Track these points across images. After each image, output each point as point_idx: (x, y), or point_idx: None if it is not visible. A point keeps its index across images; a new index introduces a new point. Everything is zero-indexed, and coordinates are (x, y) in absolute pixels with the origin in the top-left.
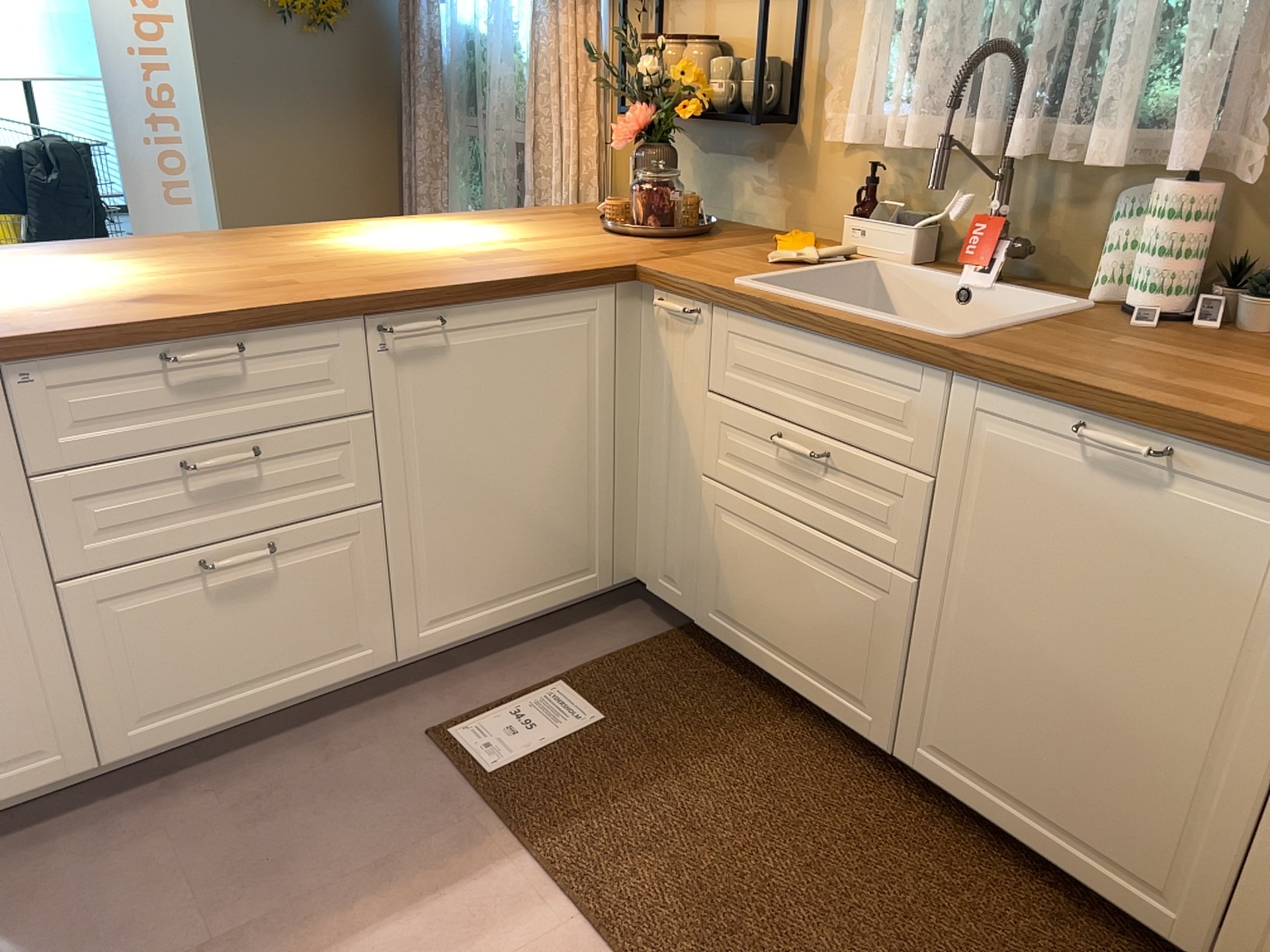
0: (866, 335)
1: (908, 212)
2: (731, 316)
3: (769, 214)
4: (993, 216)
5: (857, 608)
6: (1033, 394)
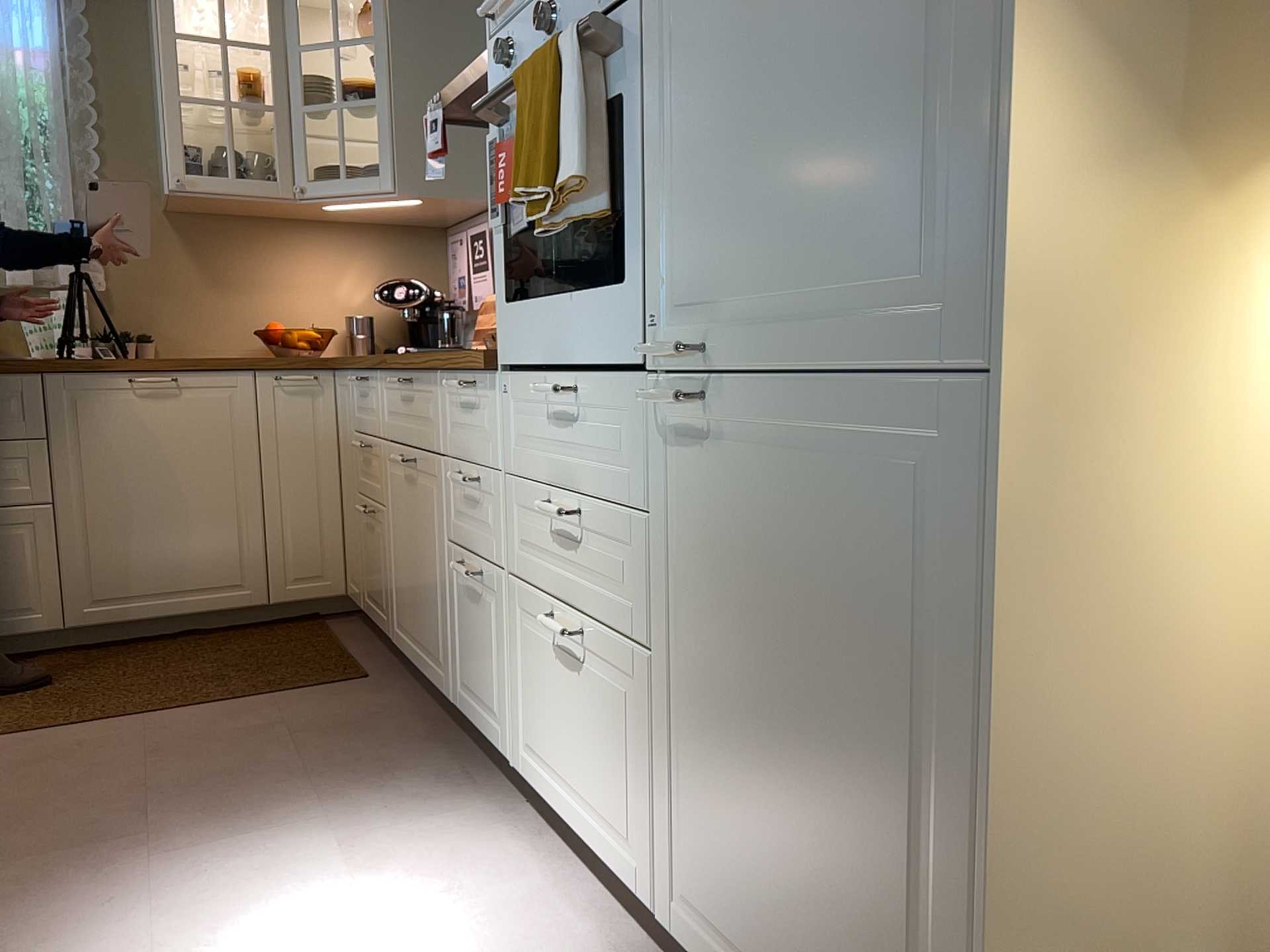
0: None
1: None
2: None
3: None
4: None
5: (7, 547)
6: (100, 370)
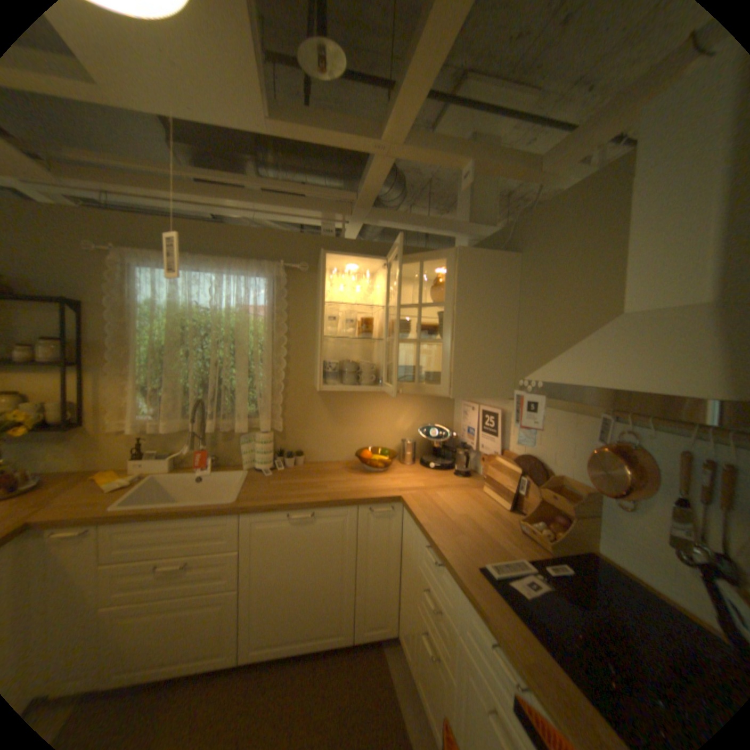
0: (200, 512)
1: (157, 452)
2: (113, 526)
3: (69, 464)
4: (203, 450)
5: (210, 617)
6: (271, 511)
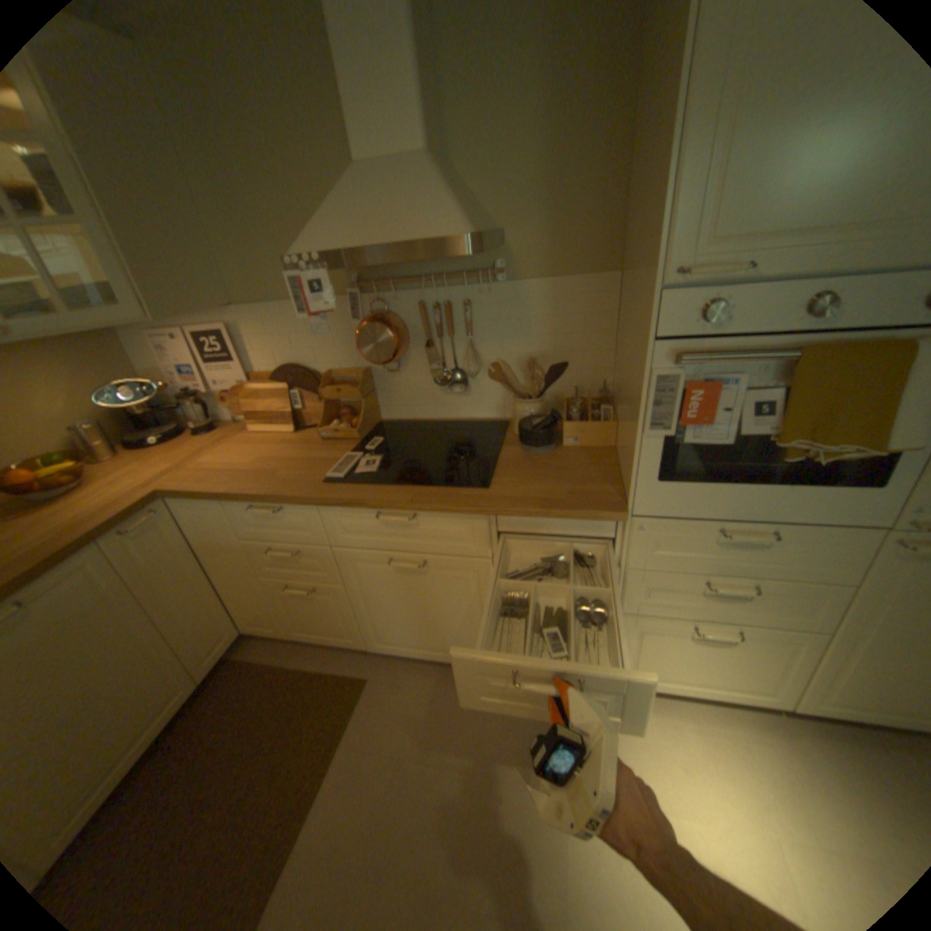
0: None
1: None
2: None
3: None
4: None
5: None
6: None
